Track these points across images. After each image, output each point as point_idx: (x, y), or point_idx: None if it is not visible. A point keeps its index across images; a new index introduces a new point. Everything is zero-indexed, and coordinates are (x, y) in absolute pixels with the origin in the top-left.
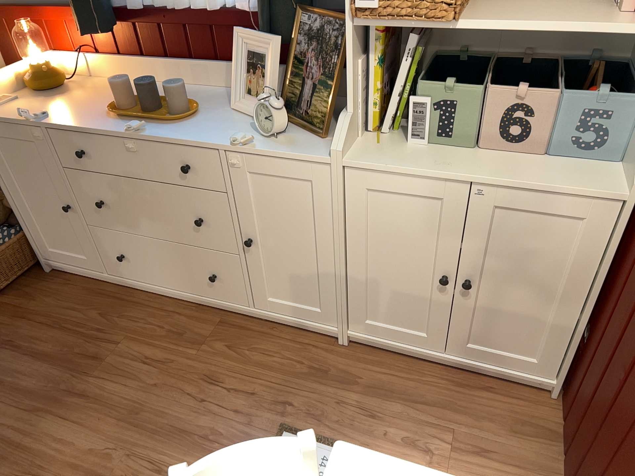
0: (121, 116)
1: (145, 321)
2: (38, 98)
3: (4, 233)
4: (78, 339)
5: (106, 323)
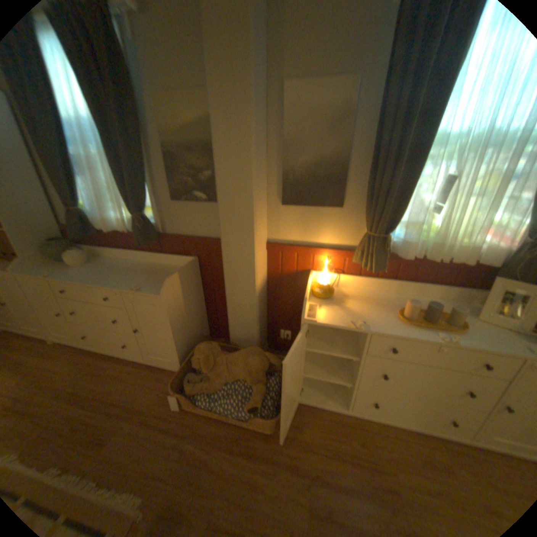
0: (419, 325)
1: (395, 453)
2: (323, 302)
3: (270, 383)
4: (363, 475)
5: (370, 456)
